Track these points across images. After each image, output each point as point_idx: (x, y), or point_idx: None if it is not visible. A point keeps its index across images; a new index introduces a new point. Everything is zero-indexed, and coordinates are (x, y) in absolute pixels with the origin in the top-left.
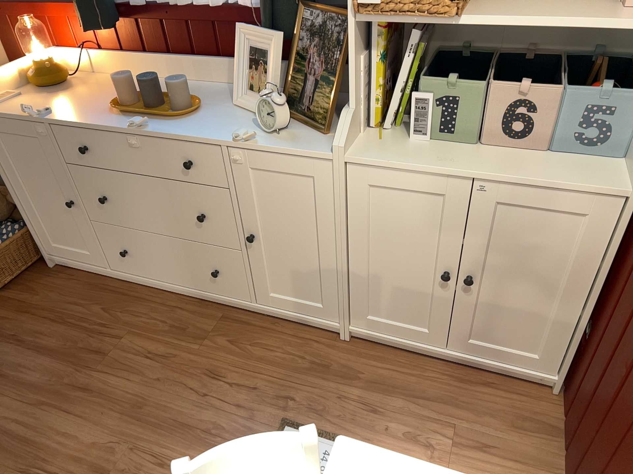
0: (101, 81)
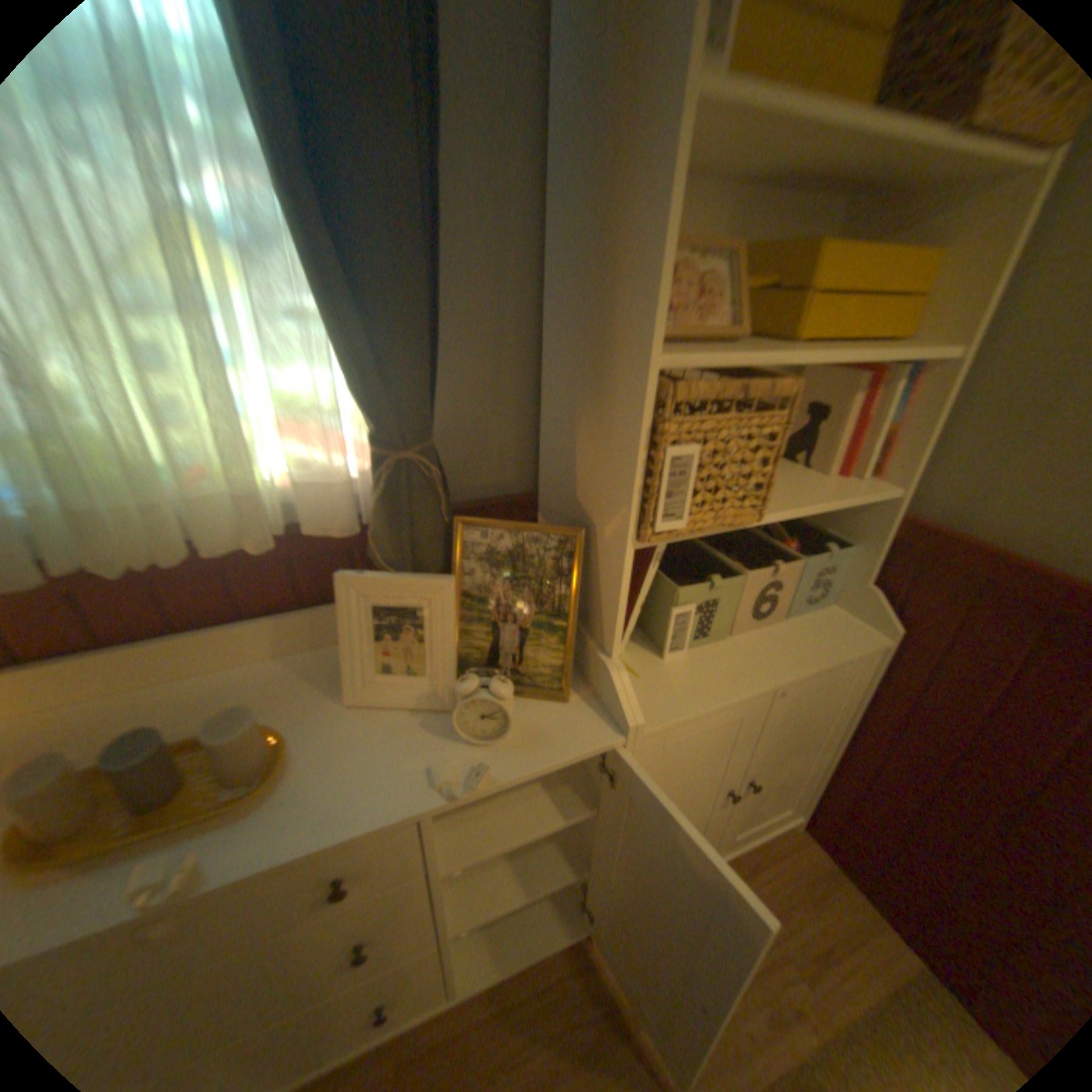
0: None
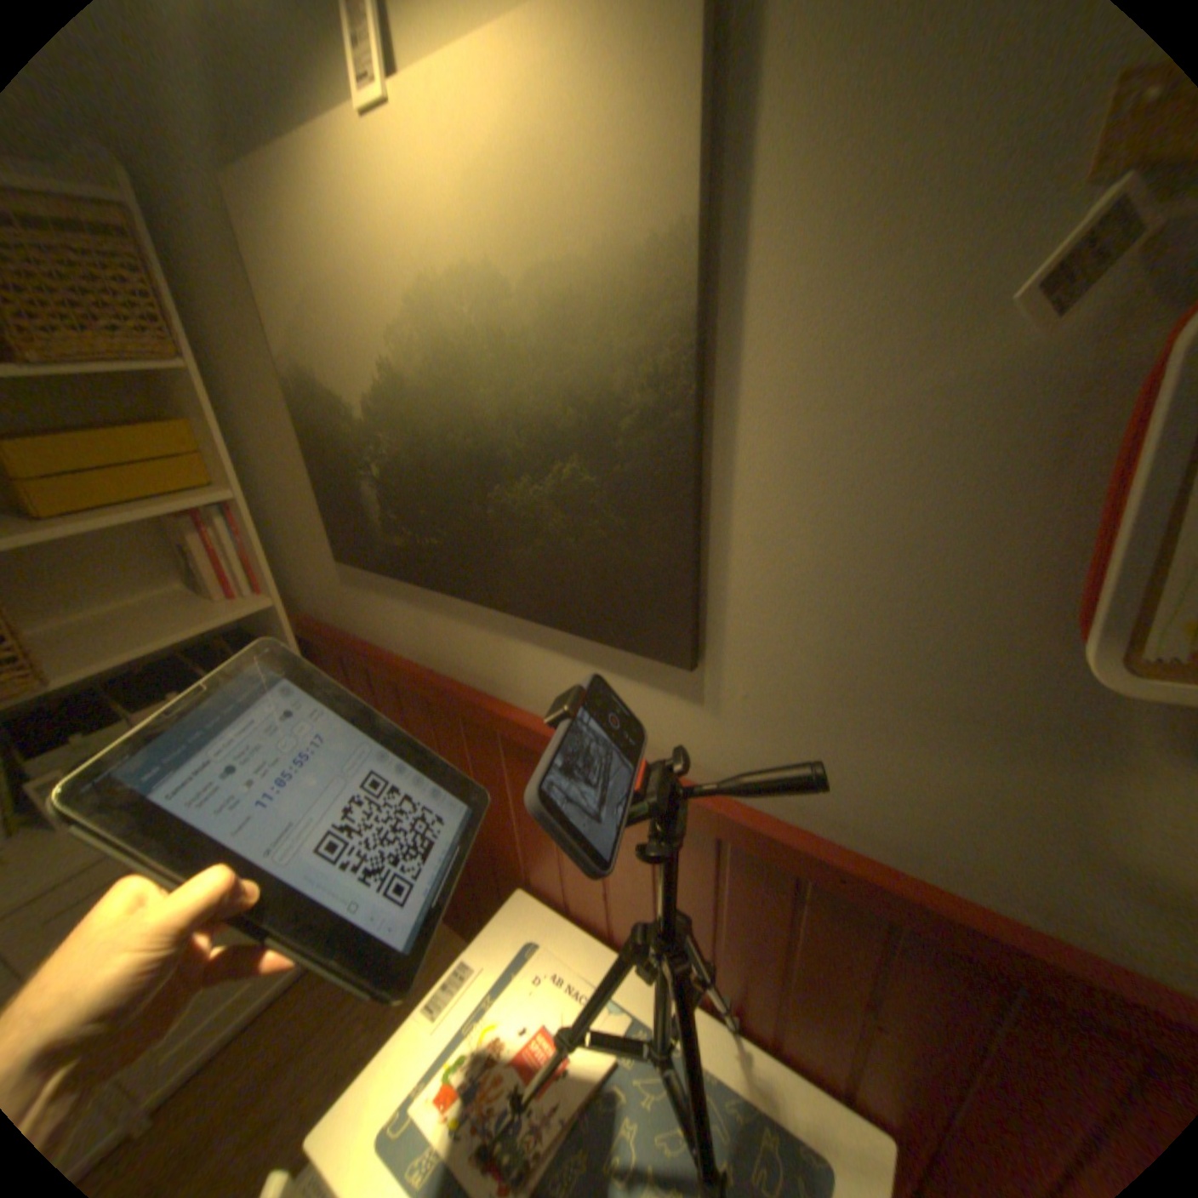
0: None
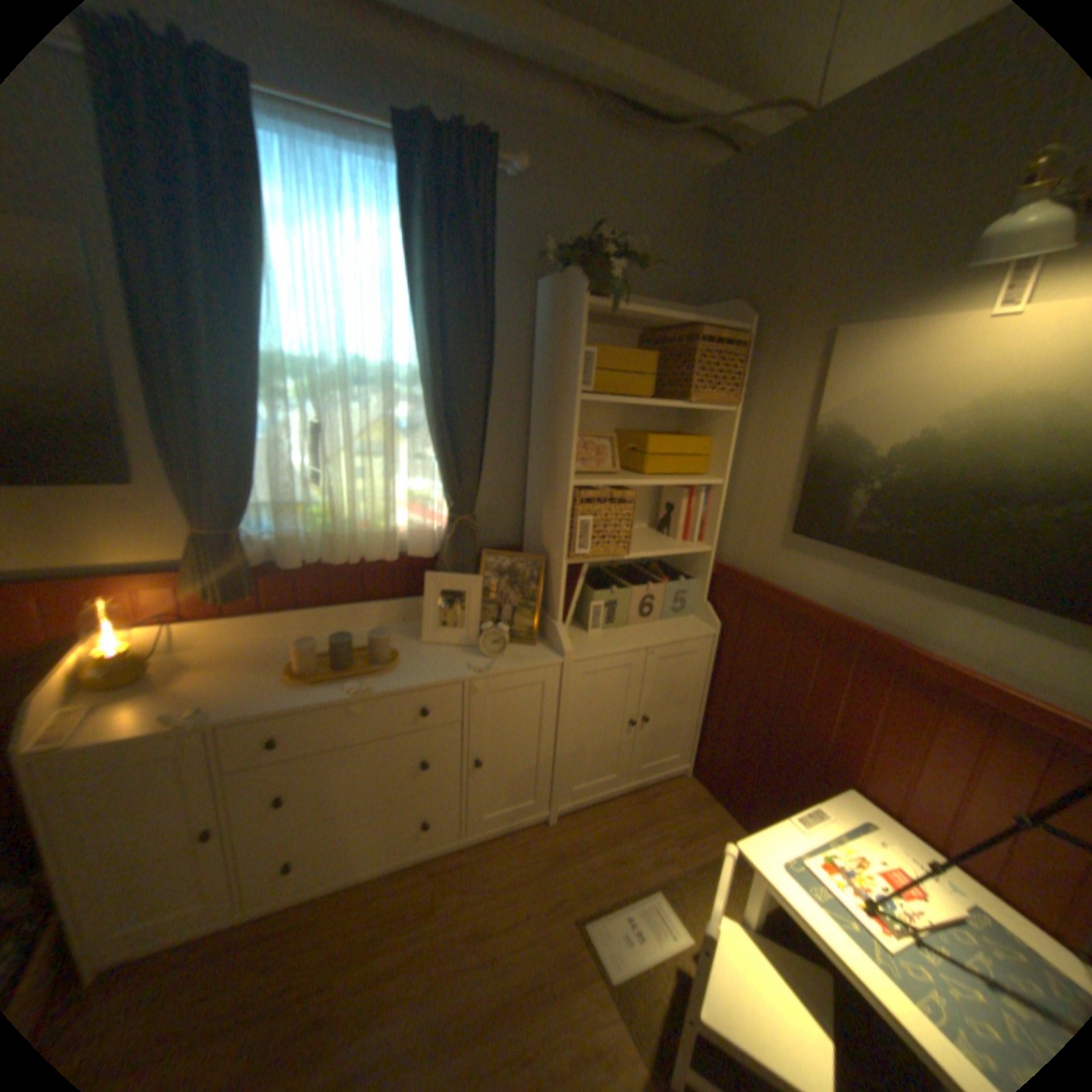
0: (201, 661)
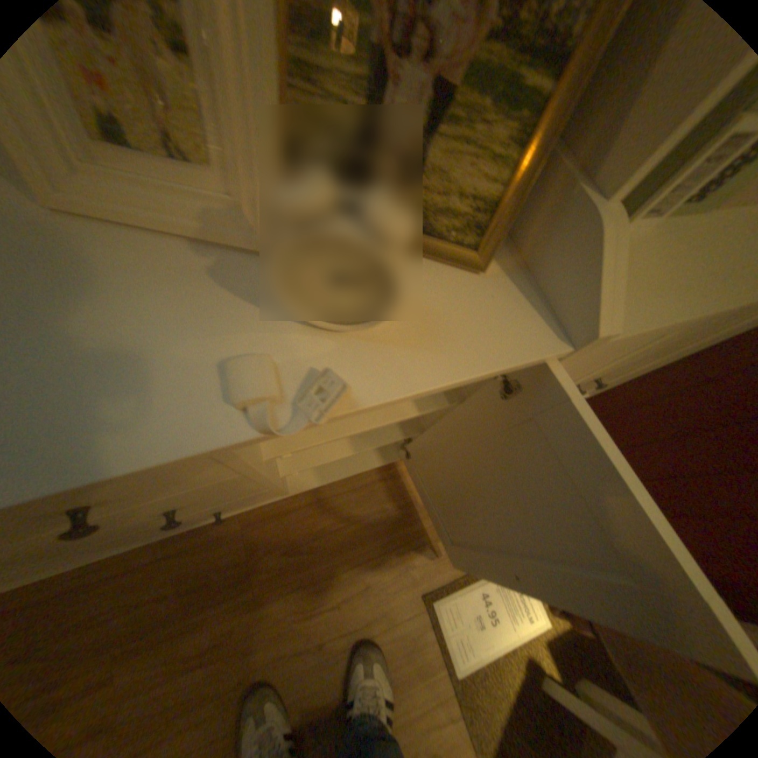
0: None
